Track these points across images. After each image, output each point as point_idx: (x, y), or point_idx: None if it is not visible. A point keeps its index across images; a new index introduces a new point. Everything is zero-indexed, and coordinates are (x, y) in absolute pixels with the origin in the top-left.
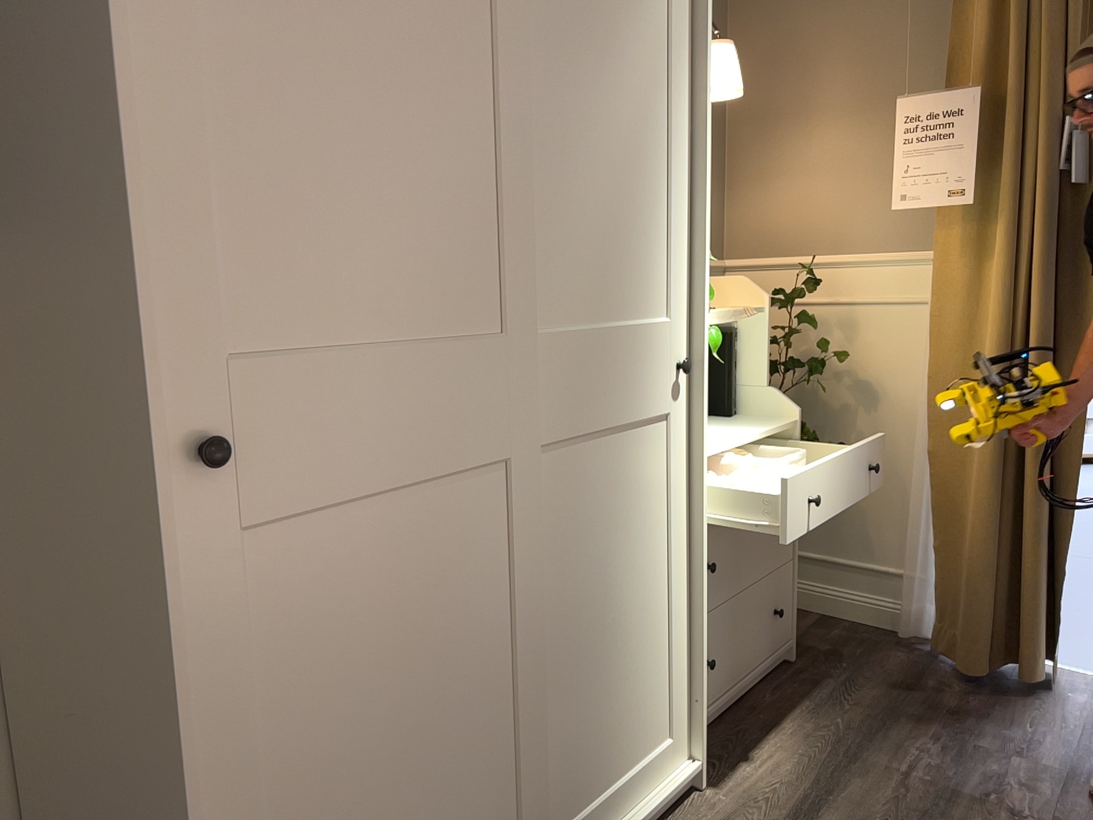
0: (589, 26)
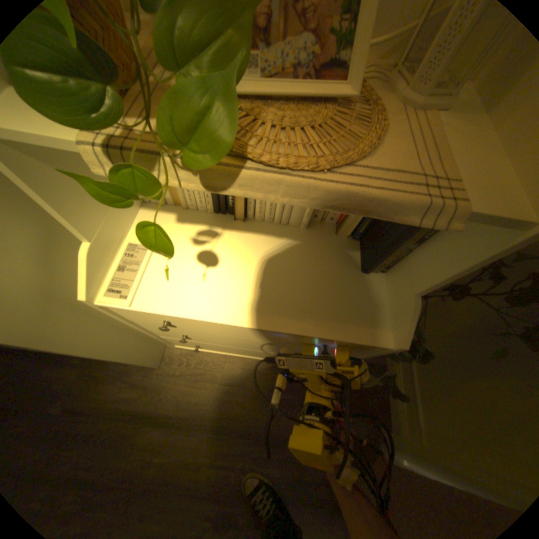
0: None
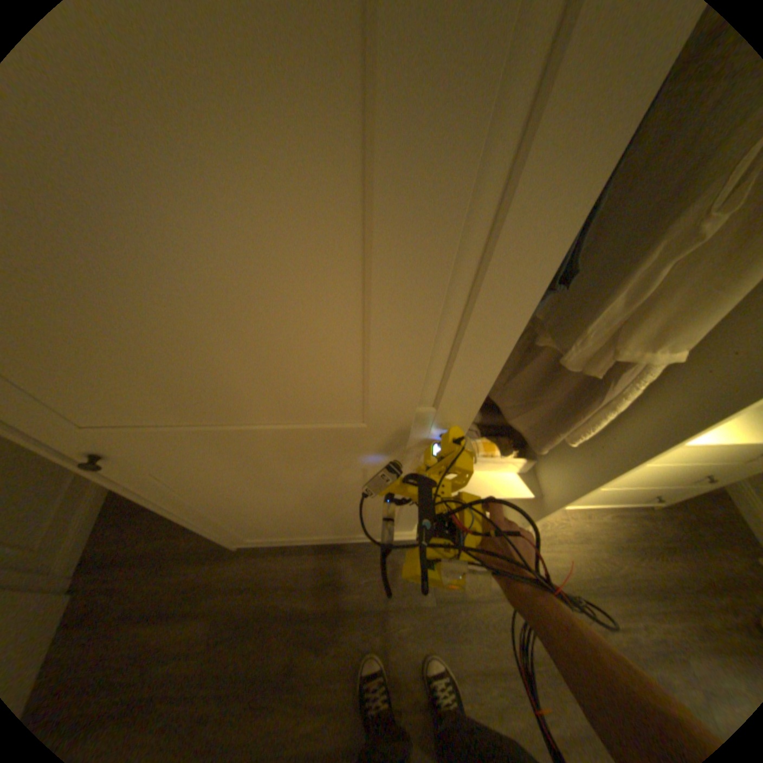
0: None
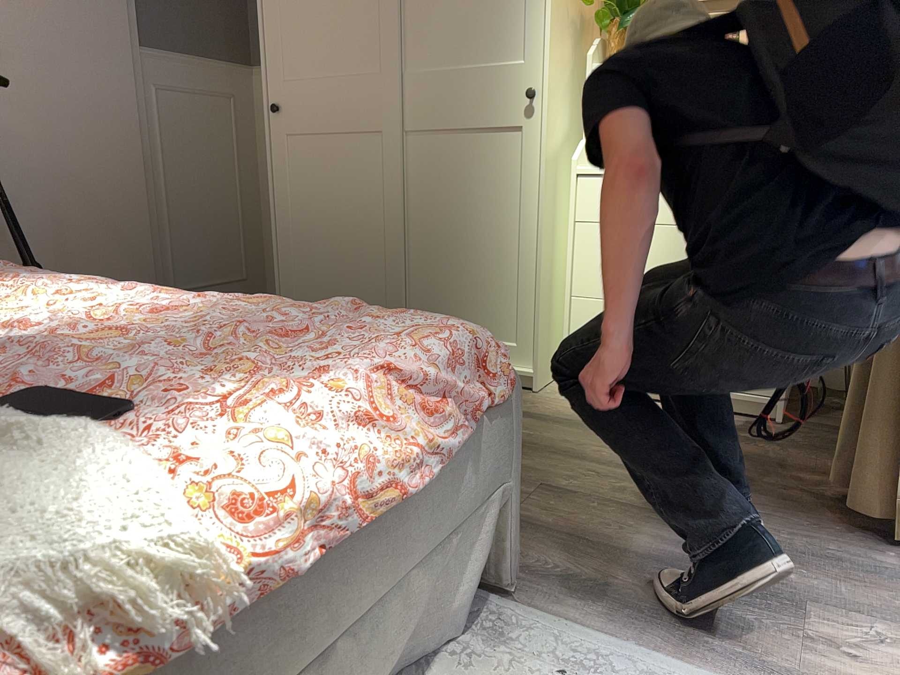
0: None
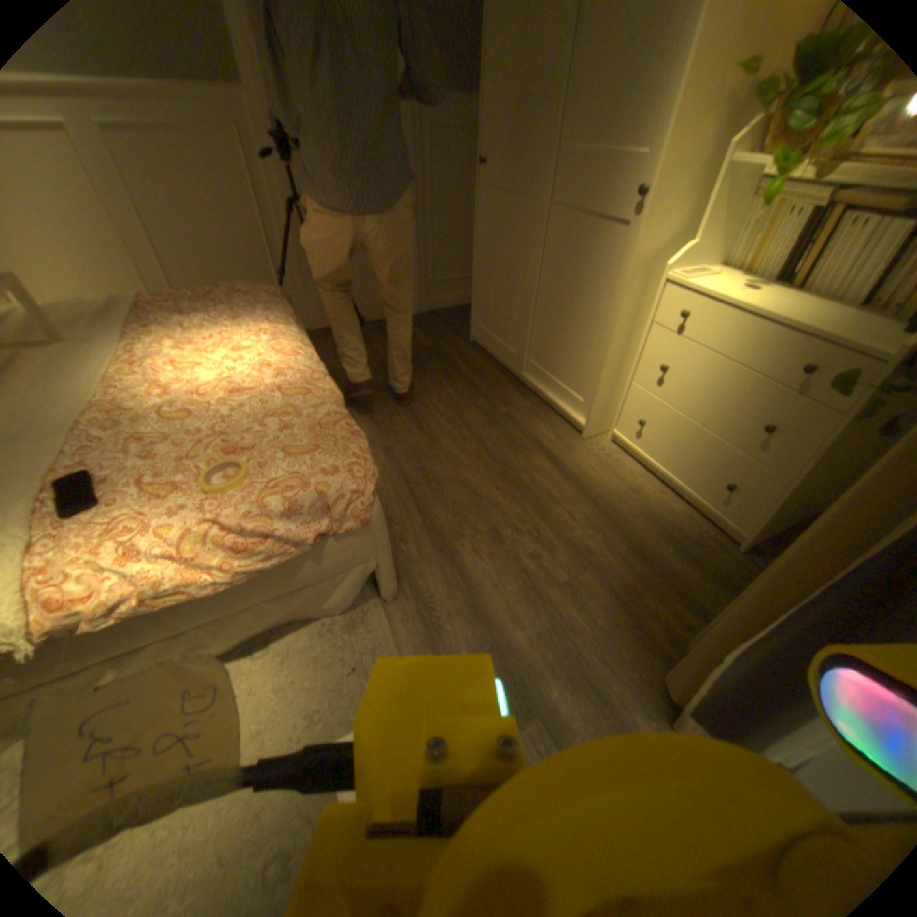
0: None
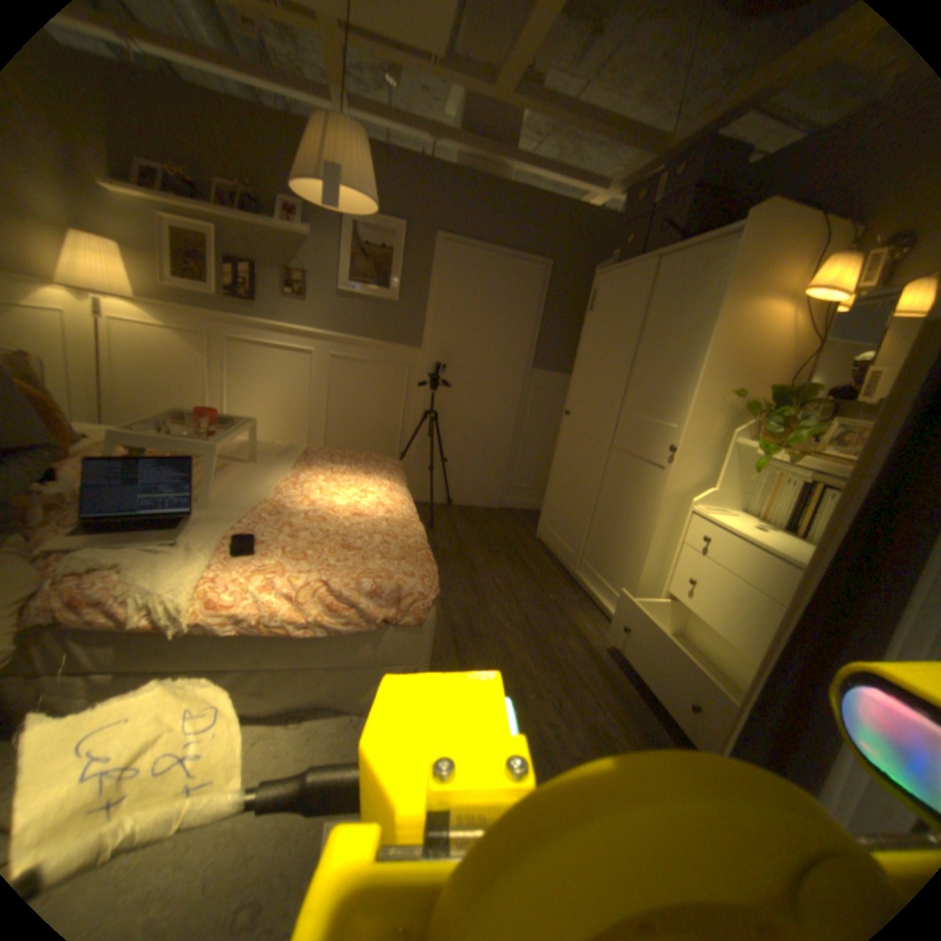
0: (671, 313)
